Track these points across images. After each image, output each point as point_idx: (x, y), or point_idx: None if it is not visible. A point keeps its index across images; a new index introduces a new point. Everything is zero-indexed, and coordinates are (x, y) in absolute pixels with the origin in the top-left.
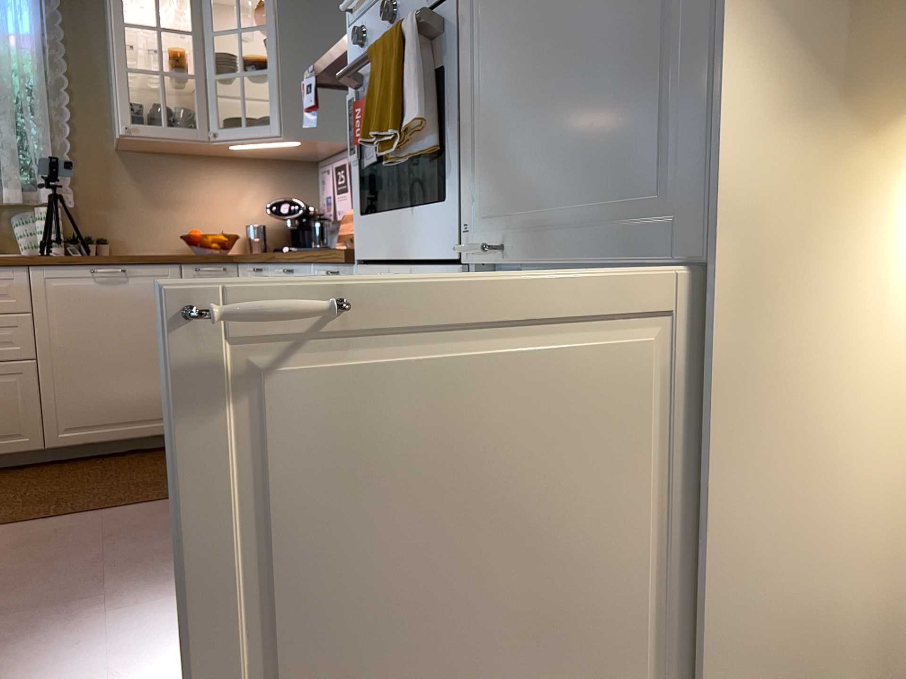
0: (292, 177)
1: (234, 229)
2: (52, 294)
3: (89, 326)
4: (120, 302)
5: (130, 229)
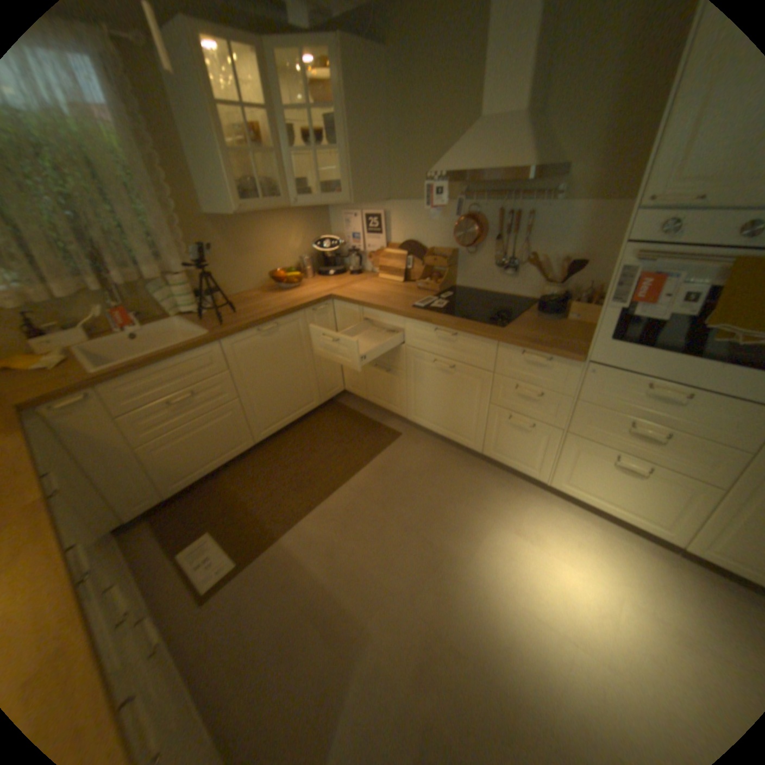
0: (313, 216)
1: (287, 262)
2: (237, 354)
3: (262, 367)
4: (276, 346)
5: (227, 277)
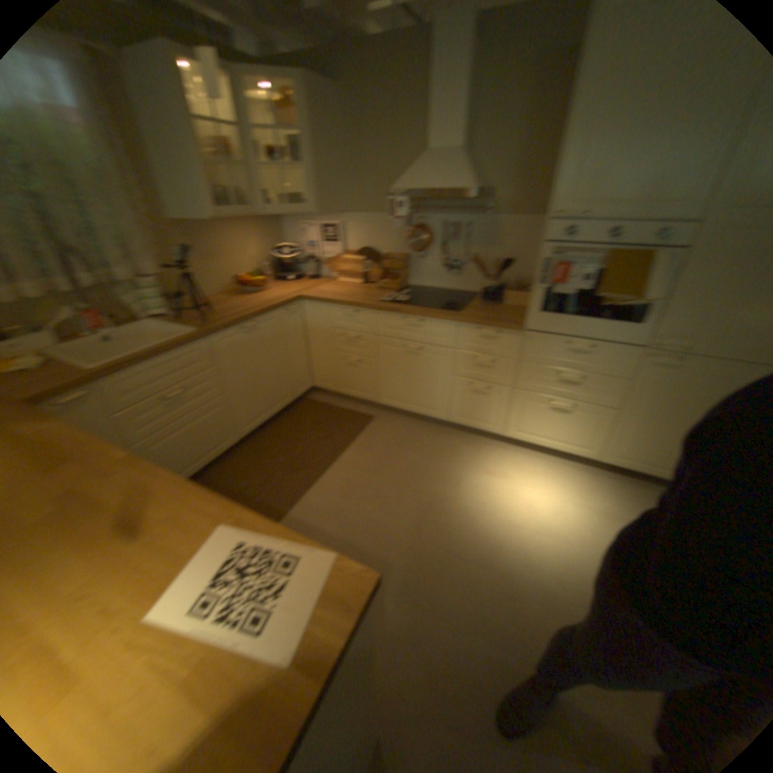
0: (273, 225)
1: (252, 267)
2: (228, 349)
3: (249, 362)
4: (260, 342)
5: (198, 280)
